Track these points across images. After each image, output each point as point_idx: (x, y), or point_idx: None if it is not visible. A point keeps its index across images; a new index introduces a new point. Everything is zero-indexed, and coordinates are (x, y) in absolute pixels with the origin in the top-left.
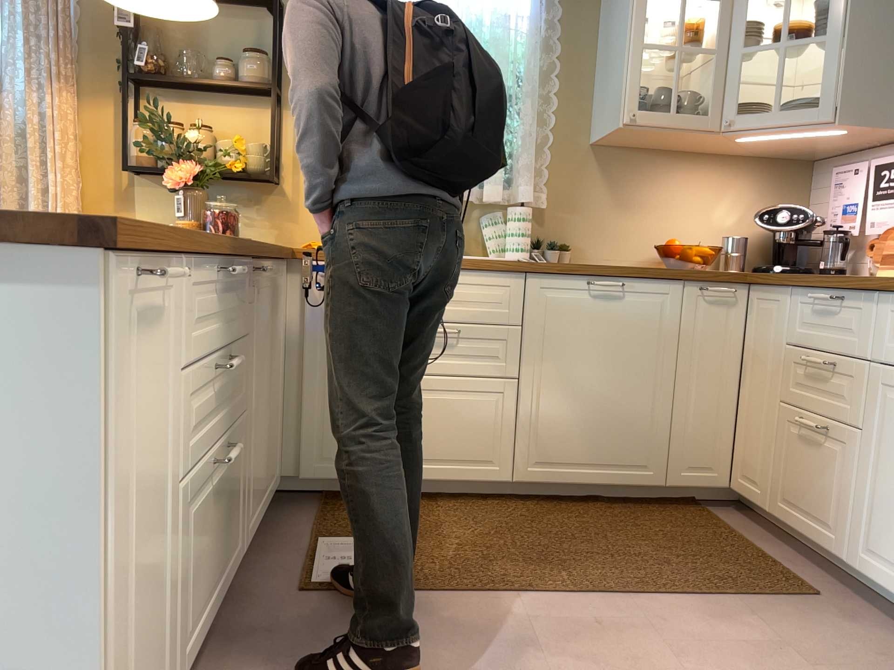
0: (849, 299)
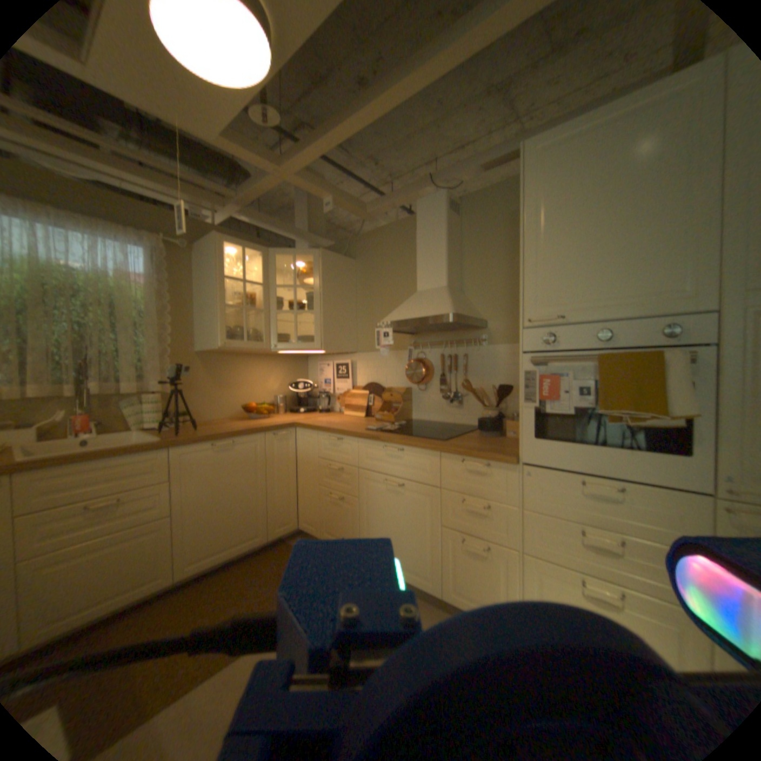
0: (343, 439)
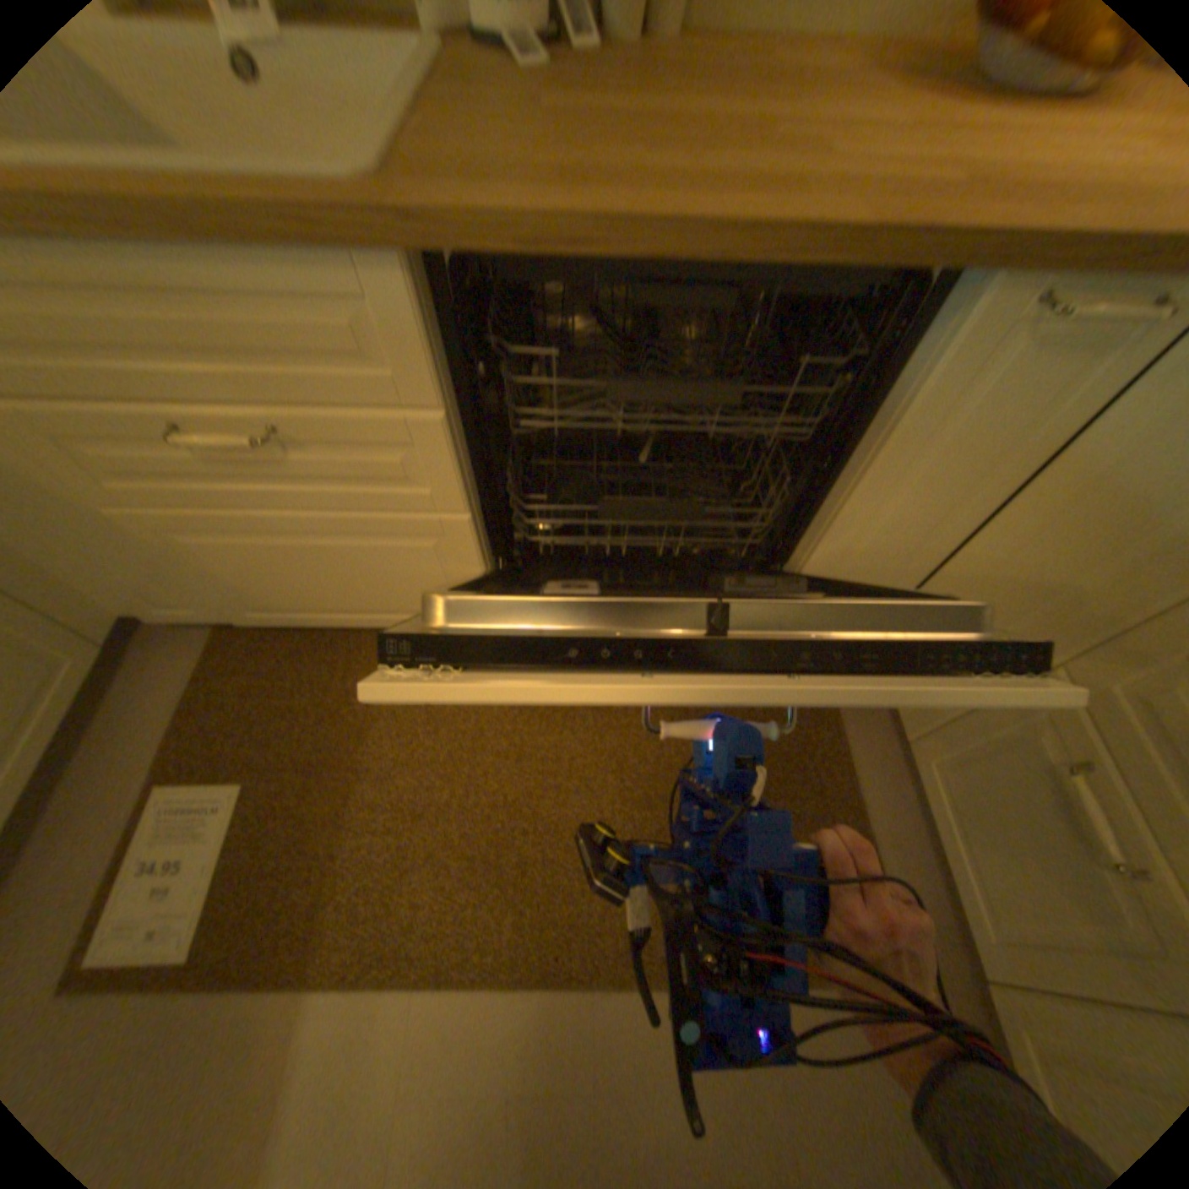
0: None
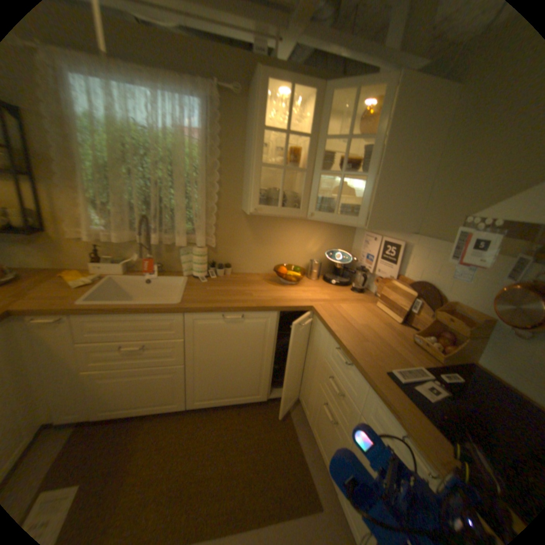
0: (355, 368)
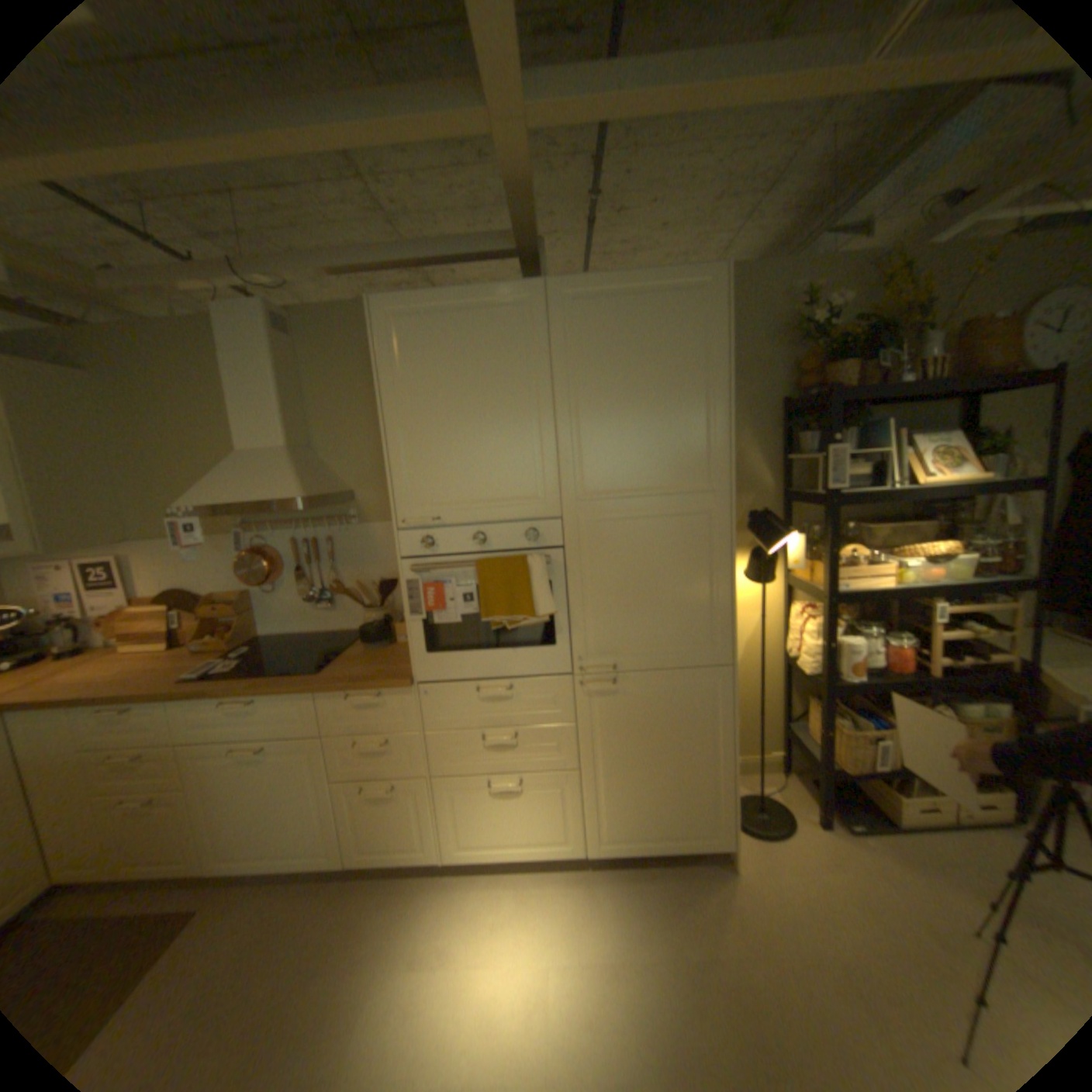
0: (135, 710)
